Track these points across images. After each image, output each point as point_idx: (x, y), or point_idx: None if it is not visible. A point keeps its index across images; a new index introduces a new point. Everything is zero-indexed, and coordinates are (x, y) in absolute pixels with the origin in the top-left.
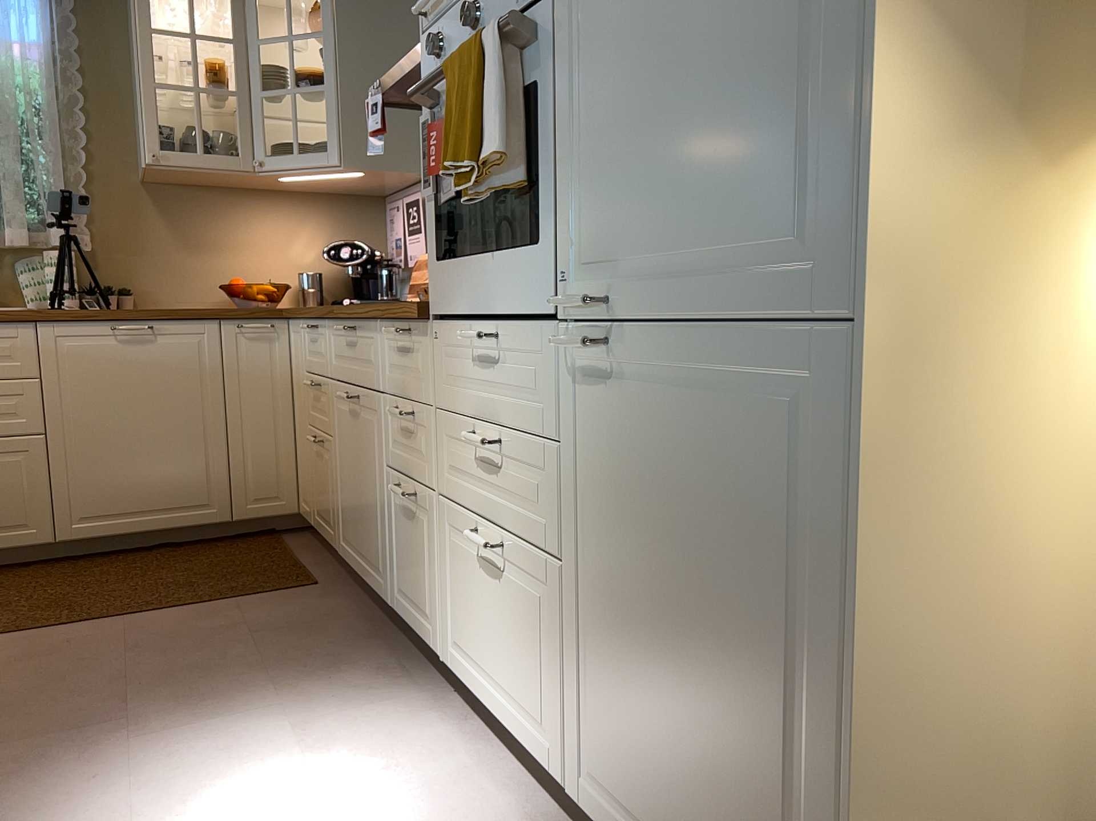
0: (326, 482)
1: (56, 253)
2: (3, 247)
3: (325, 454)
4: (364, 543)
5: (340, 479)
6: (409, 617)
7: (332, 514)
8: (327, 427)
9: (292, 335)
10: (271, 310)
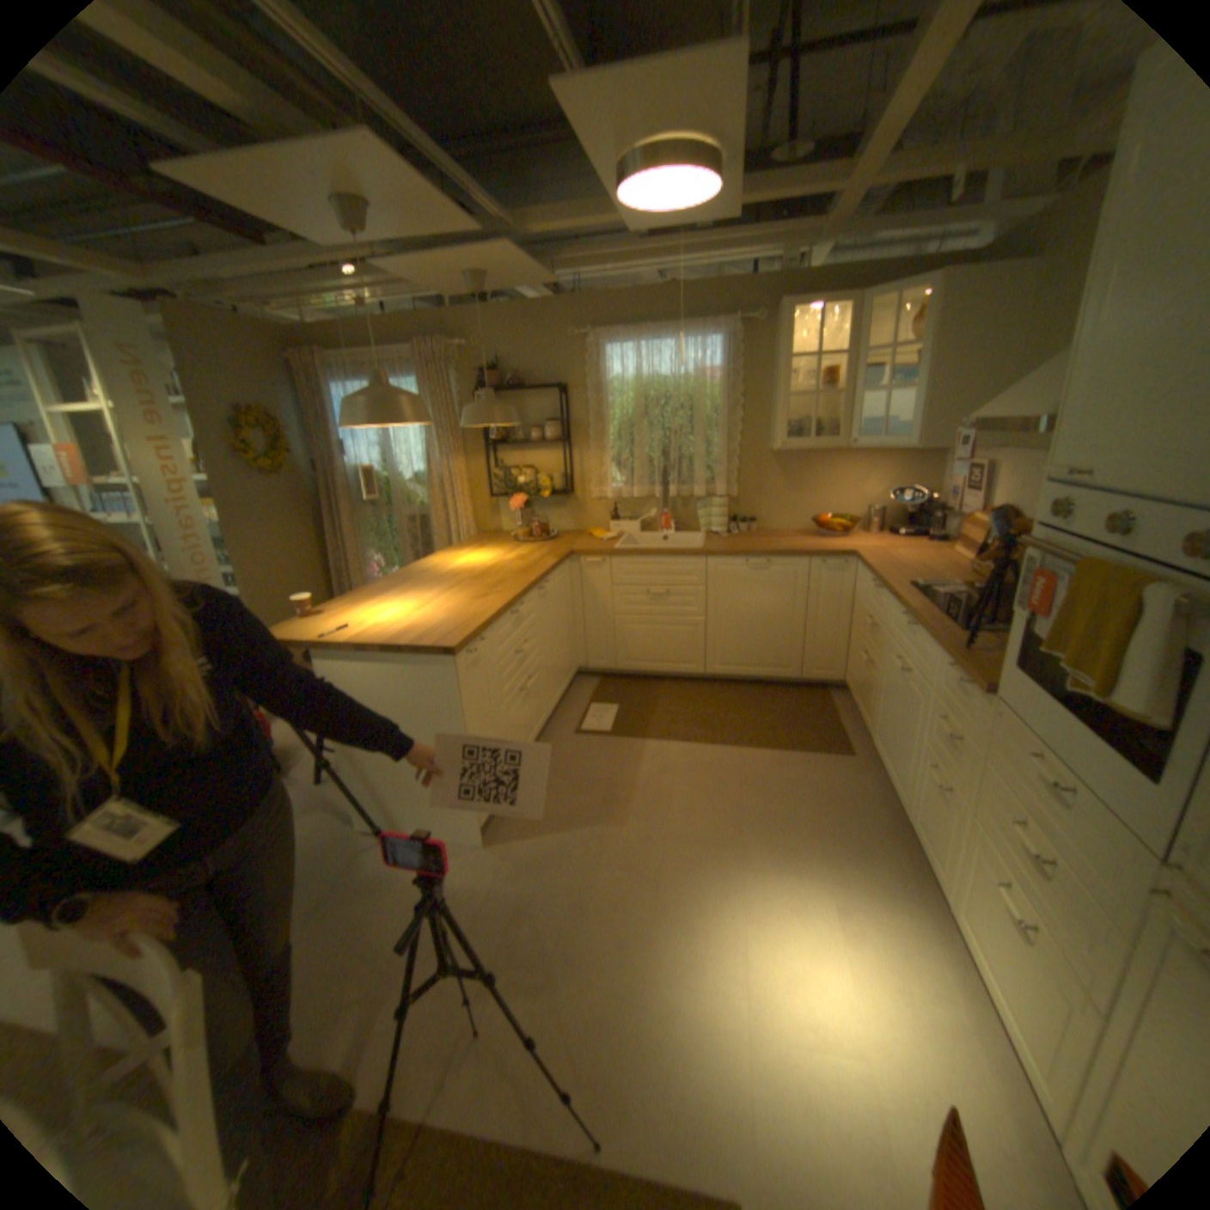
0: (870, 690)
1: (717, 500)
2: (690, 495)
3: (873, 673)
4: (895, 762)
5: (882, 701)
6: (924, 848)
7: (871, 713)
8: (877, 658)
9: (859, 572)
10: (845, 551)
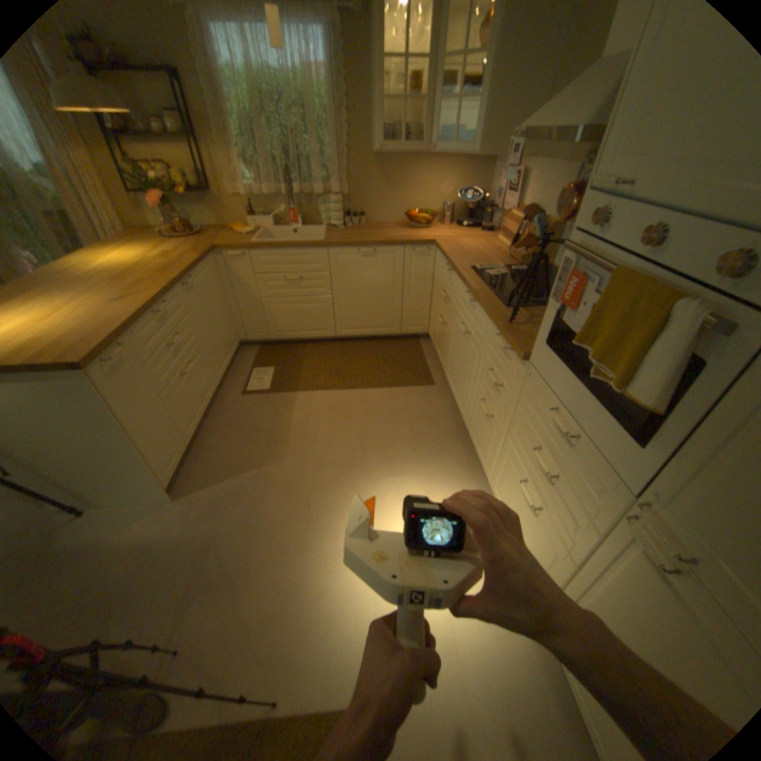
0: (444, 342)
1: (333, 197)
2: (311, 192)
3: (445, 330)
4: (458, 391)
5: (451, 351)
6: (474, 446)
7: (444, 357)
8: (449, 321)
9: (437, 257)
10: (428, 241)
